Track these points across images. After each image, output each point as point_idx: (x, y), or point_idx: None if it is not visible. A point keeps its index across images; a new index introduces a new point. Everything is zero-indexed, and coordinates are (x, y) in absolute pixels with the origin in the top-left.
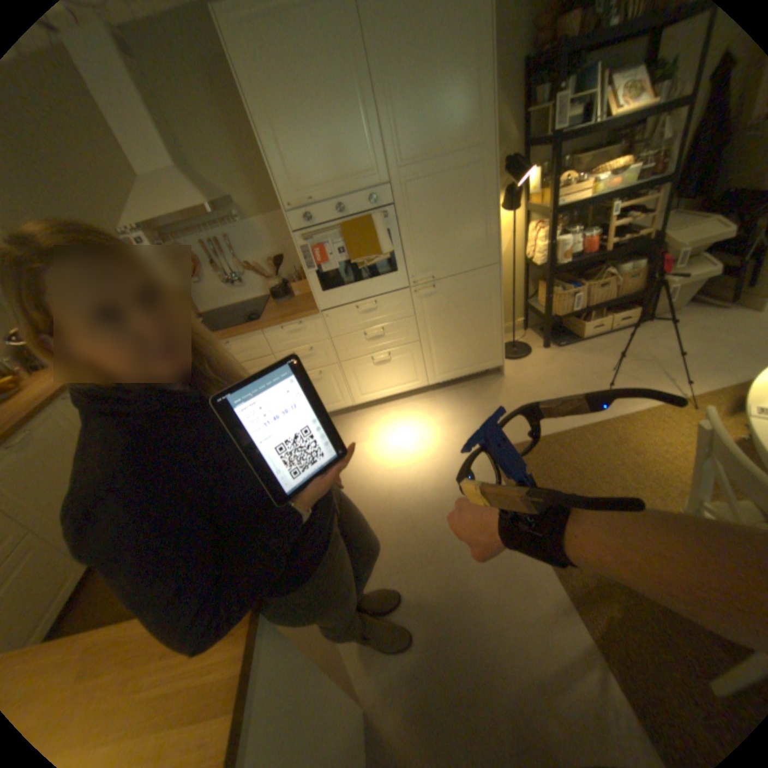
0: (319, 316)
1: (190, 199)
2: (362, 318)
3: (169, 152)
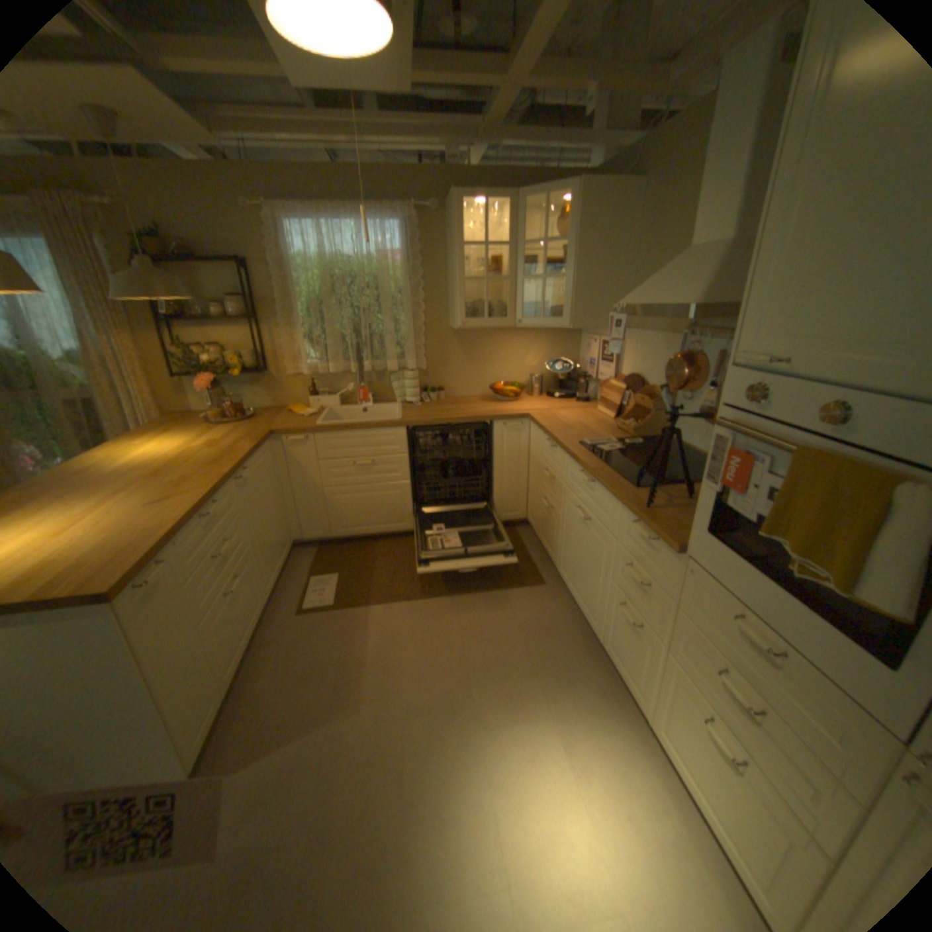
0: (685, 562)
1: (689, 294)
2: (742, 650)
3: (748, 219)
